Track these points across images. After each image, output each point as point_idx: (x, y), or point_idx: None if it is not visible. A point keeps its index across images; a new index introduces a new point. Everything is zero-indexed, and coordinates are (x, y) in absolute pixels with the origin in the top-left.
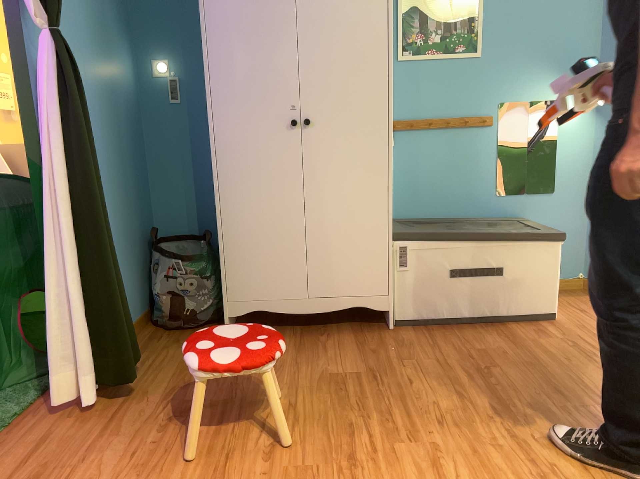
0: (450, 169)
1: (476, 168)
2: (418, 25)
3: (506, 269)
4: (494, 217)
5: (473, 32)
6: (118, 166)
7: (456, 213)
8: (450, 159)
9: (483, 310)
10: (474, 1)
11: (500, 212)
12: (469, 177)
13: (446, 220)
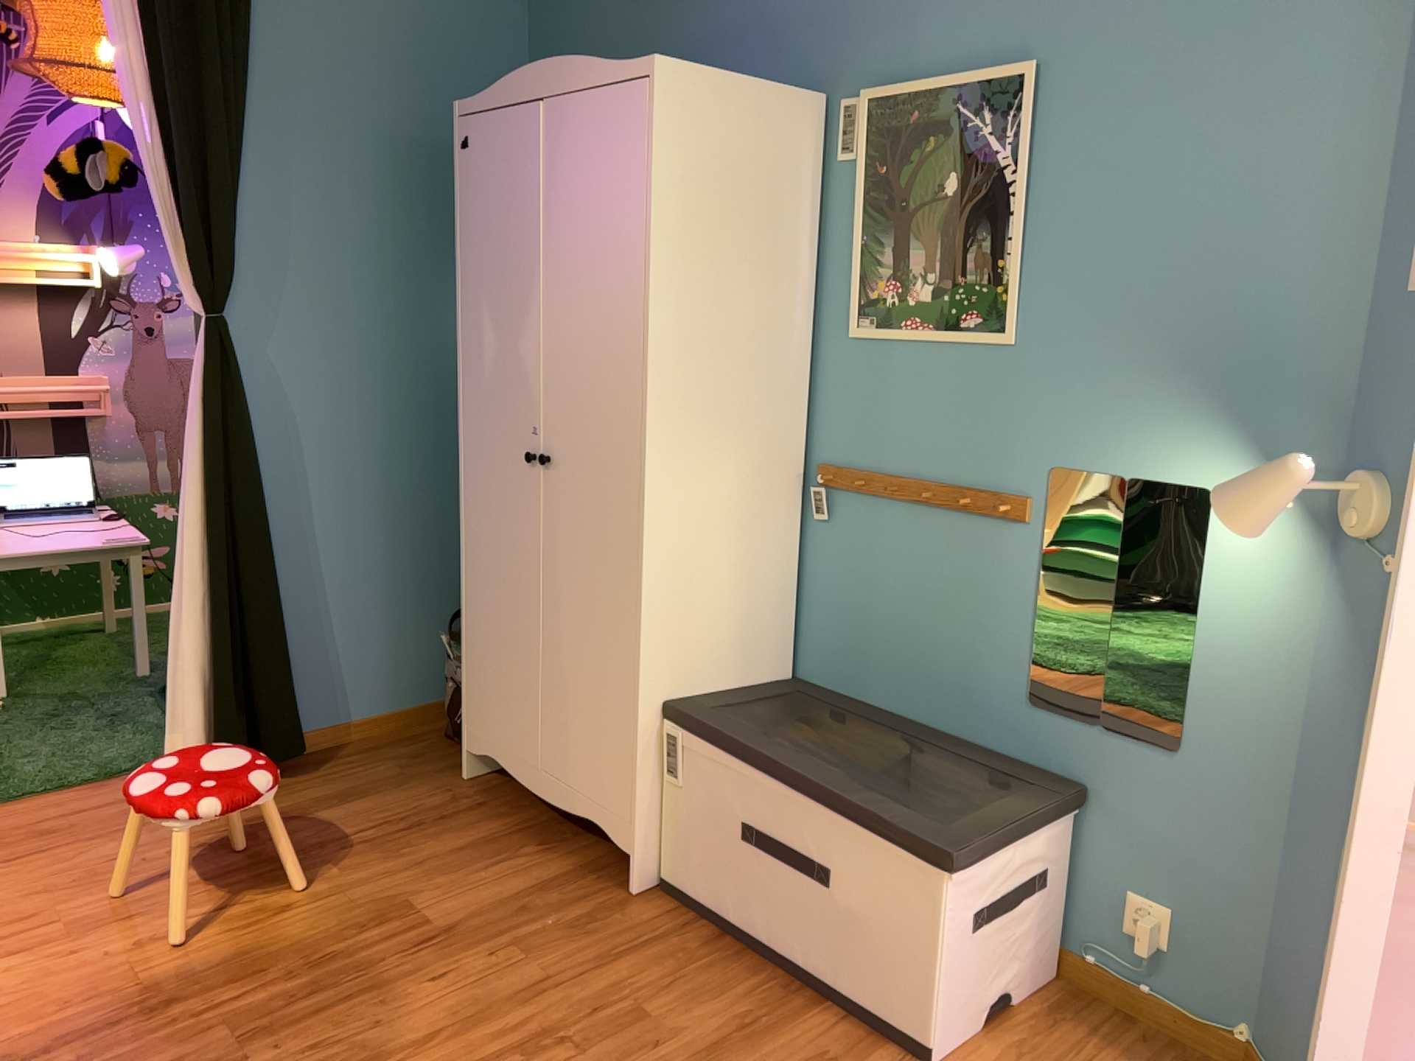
0: (932, 603)
1: (987, 617)
2: (891, 259)
3: (840, 884)
4: (1019, 757)
5: (1000, 282)
6: (413, 473)
7: (937, 713)
8: (934, 581)
9: (795, 953)
10: (1006, 205)
11: (1035, 748)
12: (971, 636)
13: (884, 720)
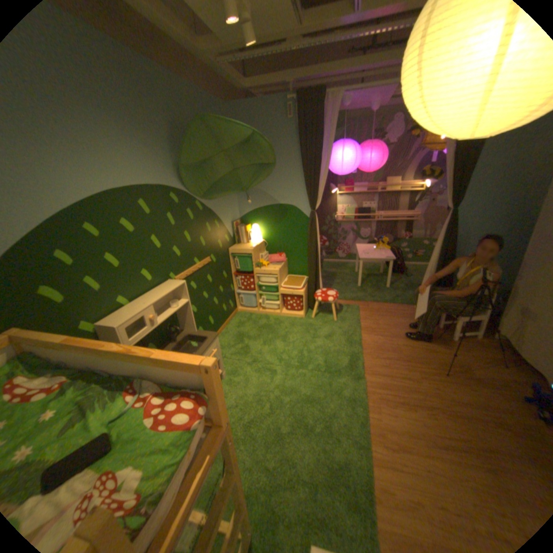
0: None
1: None
2: None
3: None
4: None
5: None
6: (505, 251)
7: None
8: None
9: None
10: None
11: None
12: None
13: None
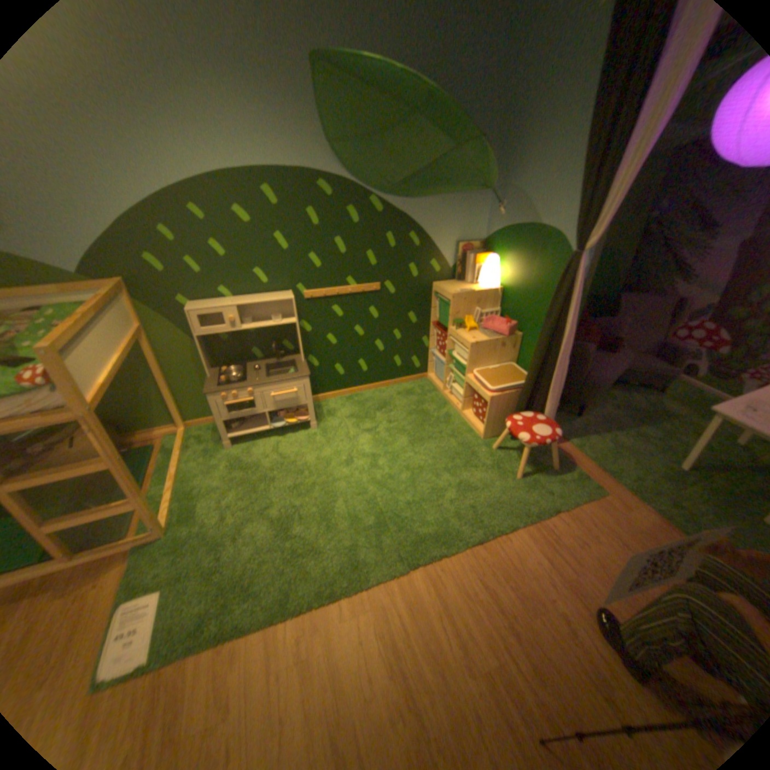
0: None
1: None
2: None
3: None
4: None
5: None
6: None
7: None
8: None
9: None
10: None
11: None
12: None
13: None
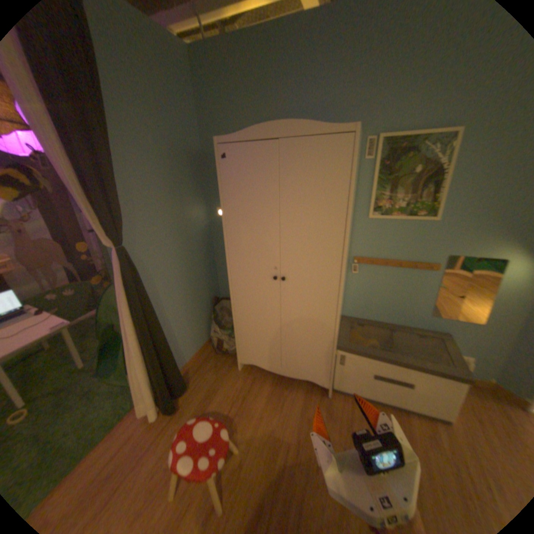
0: (398, 293)
1: (419, 296)
2: (389, 192)
3: (421, 389)
4: (428, 329)
5: (437, 200)
6: (189, 276)
7: (398, 320)
8: (399, 287)
9: (398, 404)
10: (443, 175)
11: (434, 326)
12: (413, 300)
13: (388, 327)
